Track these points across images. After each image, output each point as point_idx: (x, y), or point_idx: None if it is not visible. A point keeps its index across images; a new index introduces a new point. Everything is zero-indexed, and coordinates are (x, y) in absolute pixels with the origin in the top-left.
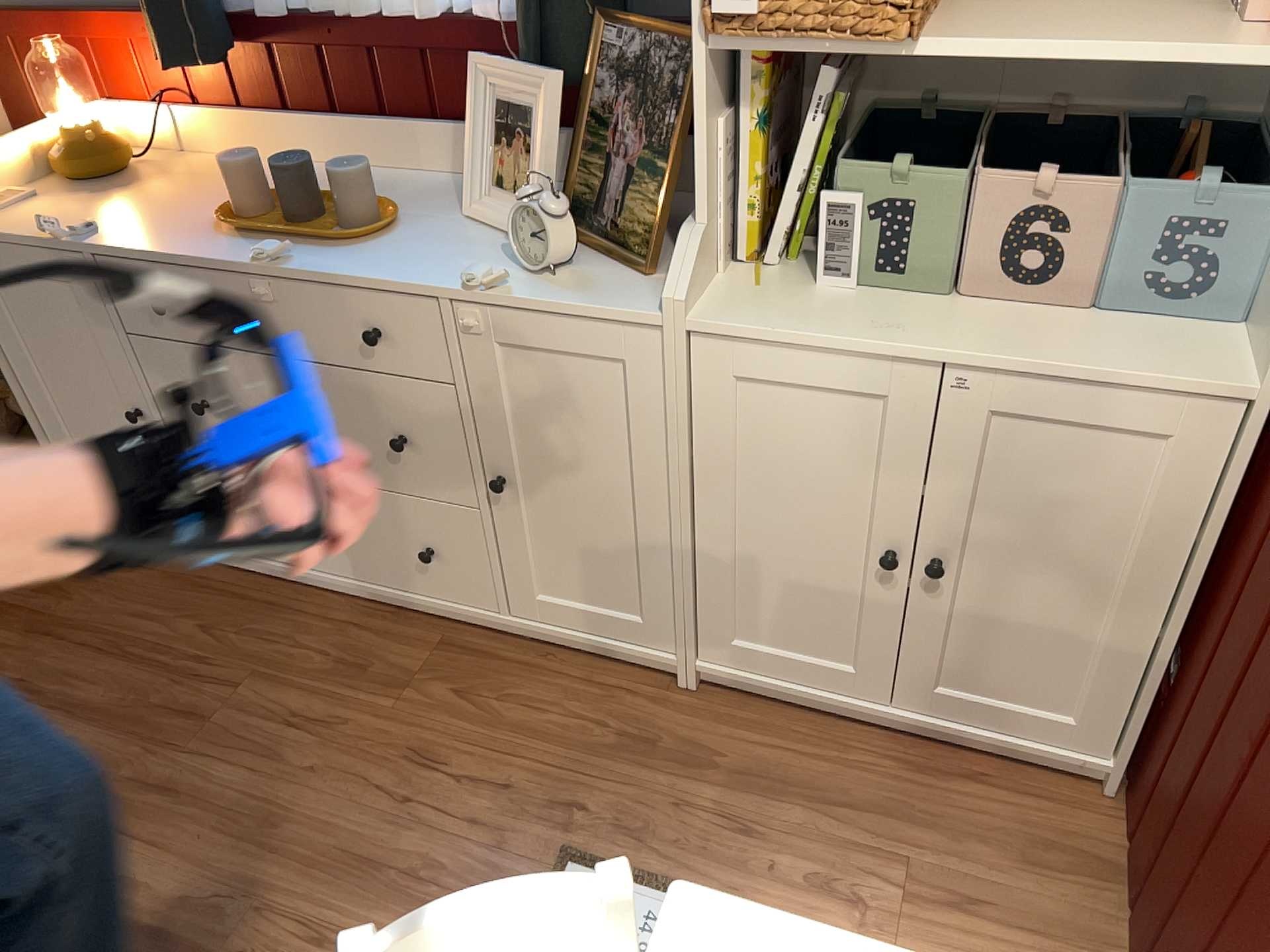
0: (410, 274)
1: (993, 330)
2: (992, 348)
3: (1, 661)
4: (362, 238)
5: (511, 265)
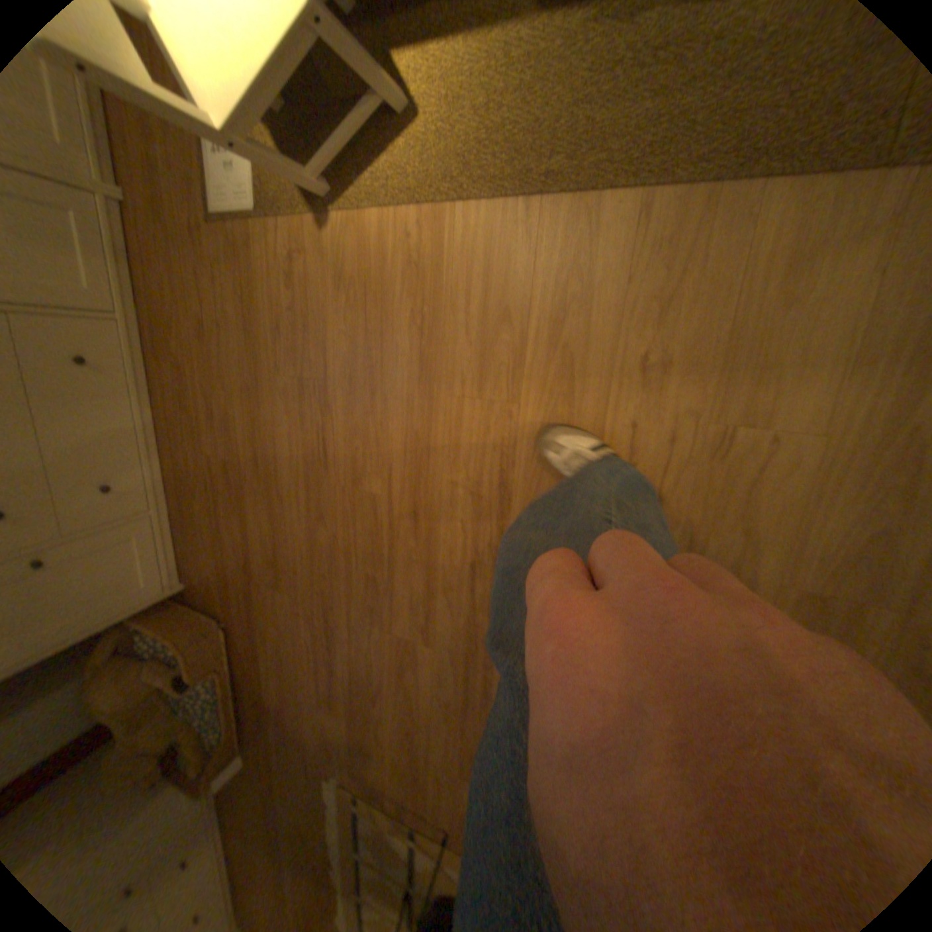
0: None
1: None
2: None
3: (239, 596)
4: None
5: None
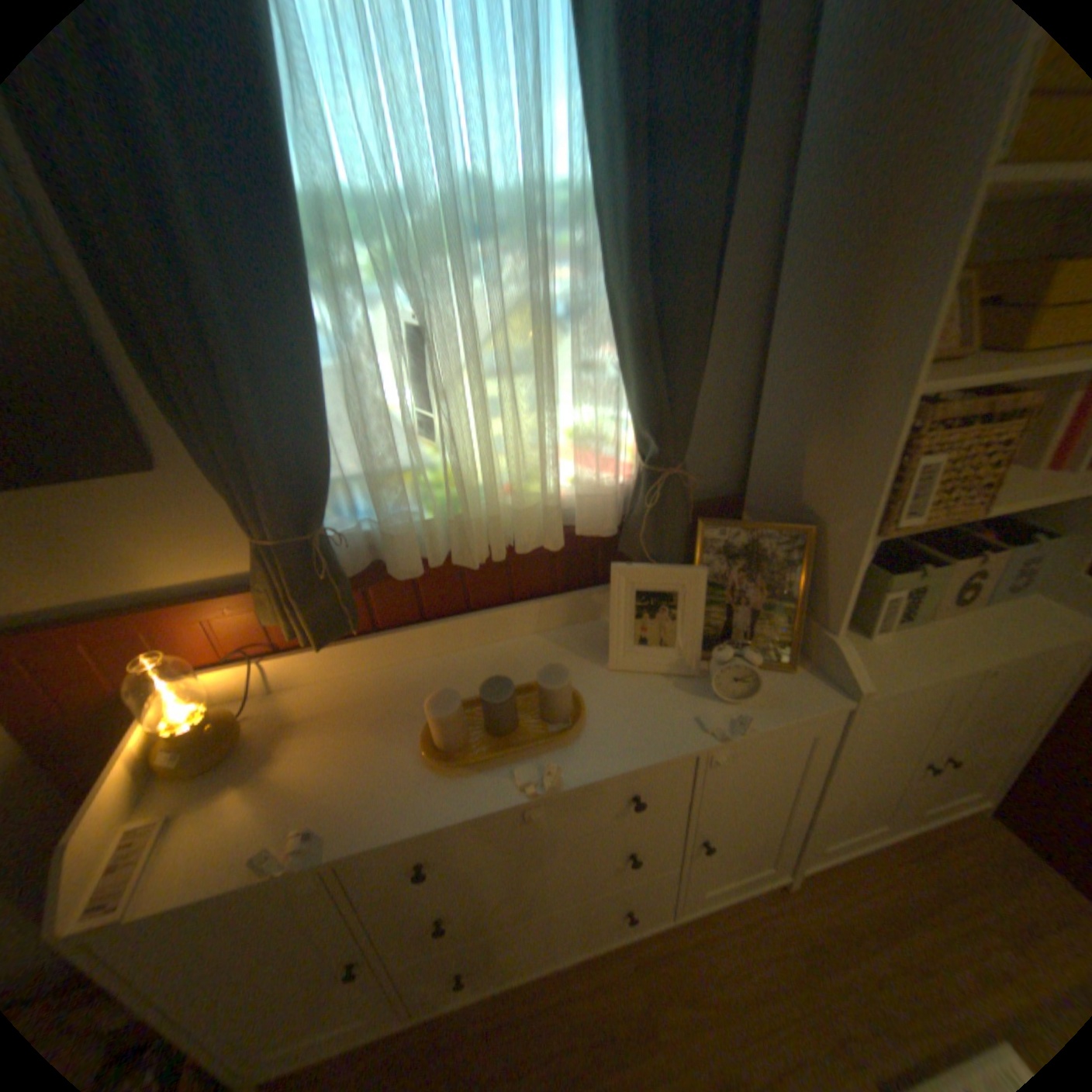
0: (656, 743)
1: (981, 634)
2: (1005, 647)
3: None
4: (582, 725)
5: (704, 699)
